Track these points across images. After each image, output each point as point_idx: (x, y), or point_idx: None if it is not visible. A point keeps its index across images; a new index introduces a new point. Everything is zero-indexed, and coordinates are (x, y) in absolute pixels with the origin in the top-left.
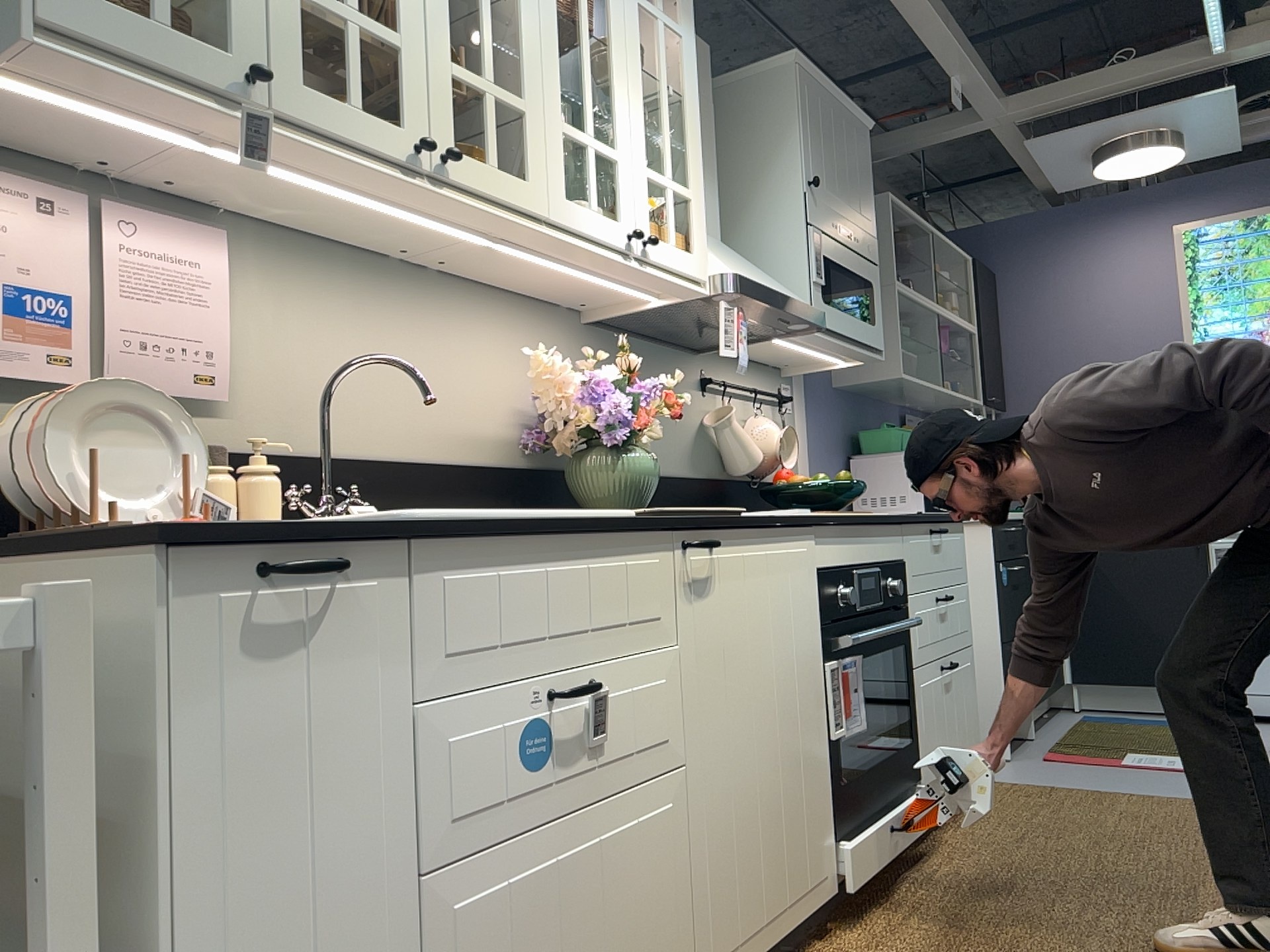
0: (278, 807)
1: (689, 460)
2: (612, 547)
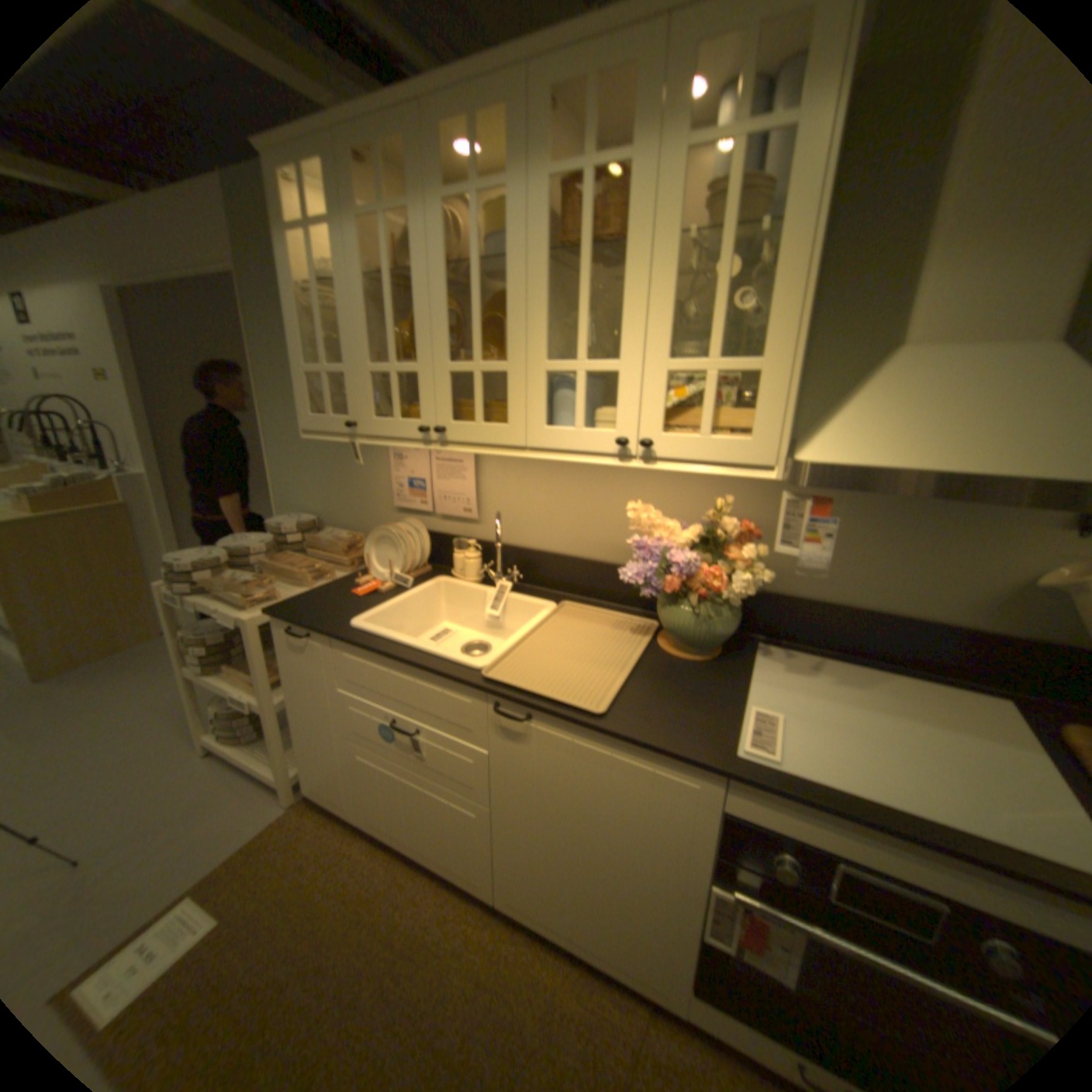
0: (304, 691)
1: (981, 609)
2: (433, 678)
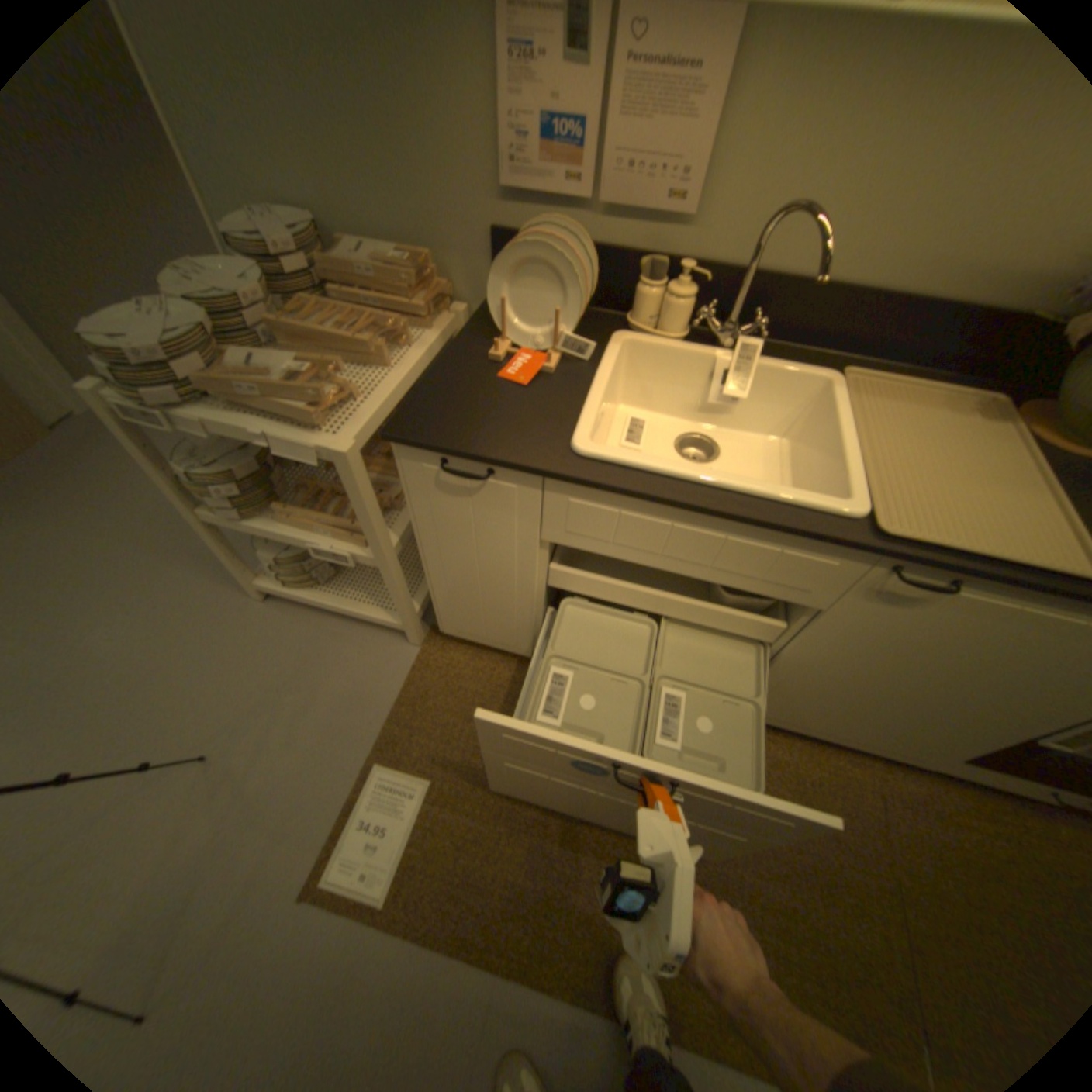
0: (465, 542)
1: None
2: (773, 537)
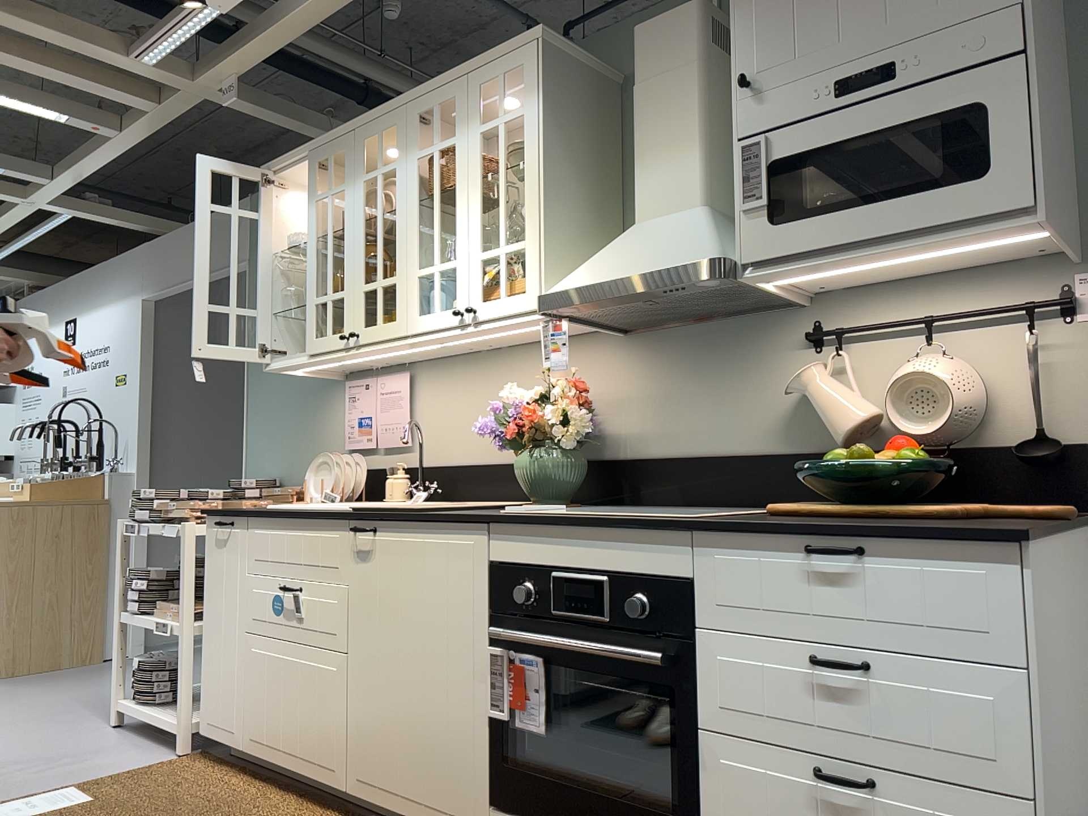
0: (220, 590)
1: (774, 434)
2: (315, 525)
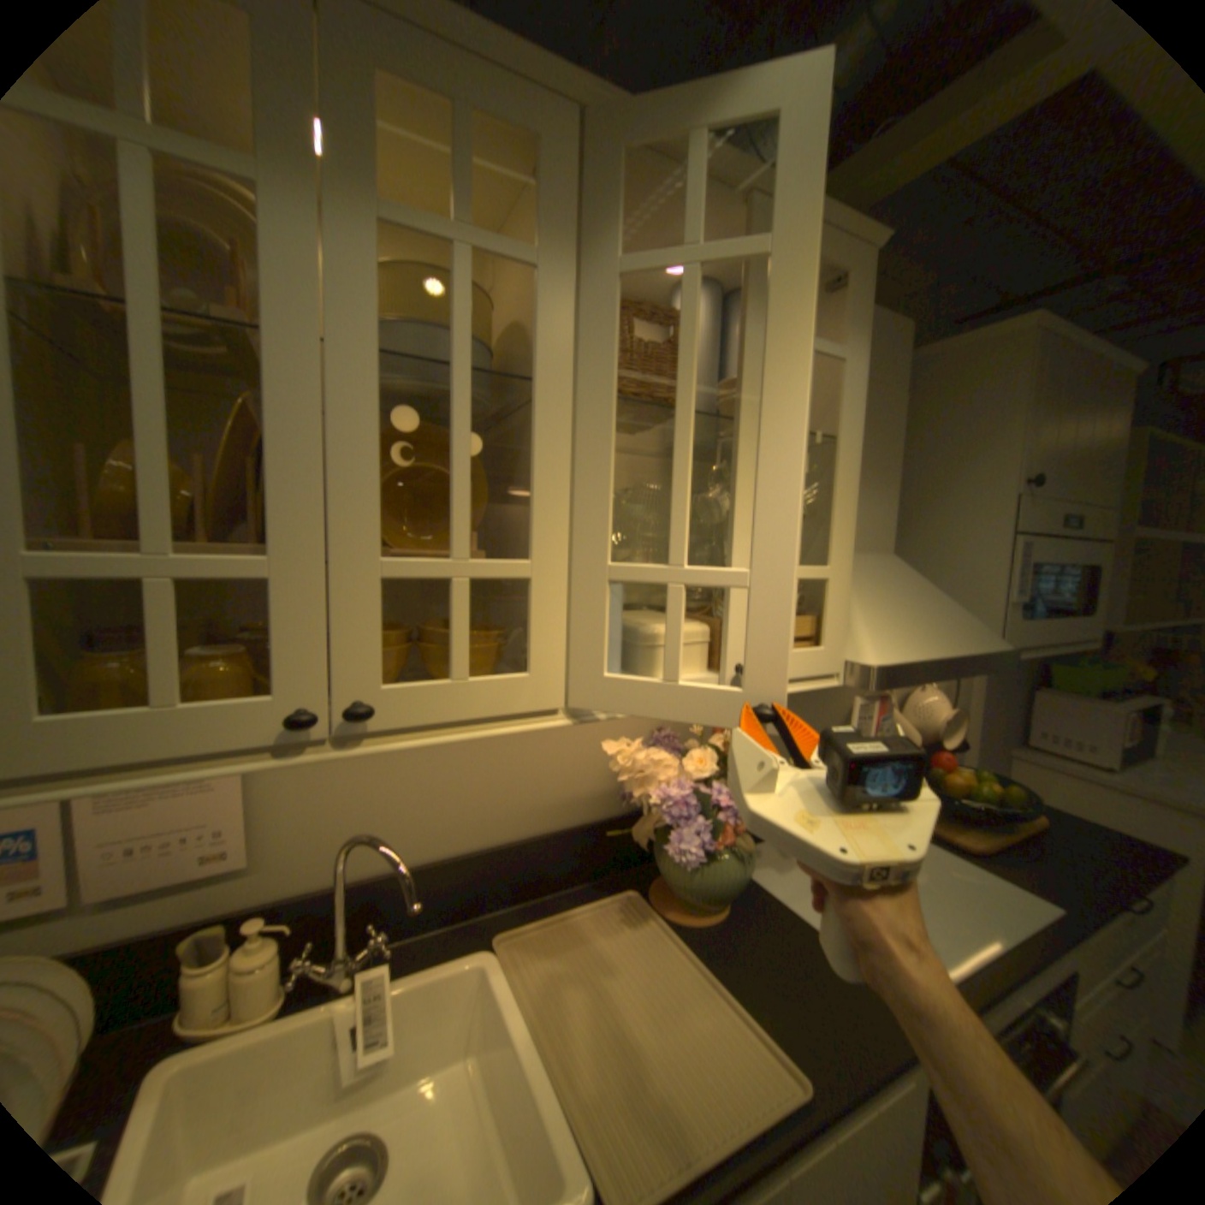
0: None
1: None
2: None
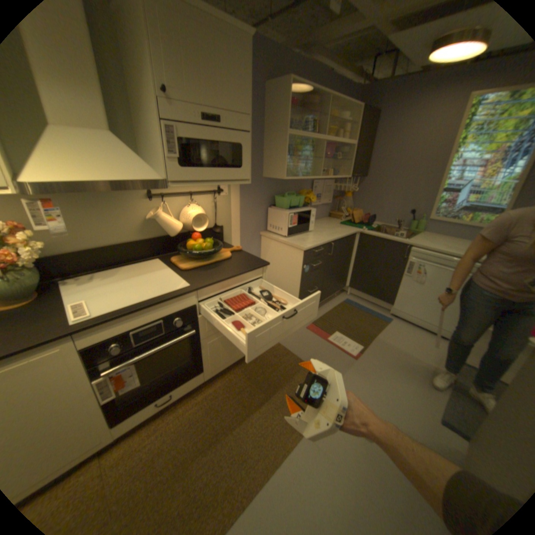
0: None
1: (137, 233)
2: None
